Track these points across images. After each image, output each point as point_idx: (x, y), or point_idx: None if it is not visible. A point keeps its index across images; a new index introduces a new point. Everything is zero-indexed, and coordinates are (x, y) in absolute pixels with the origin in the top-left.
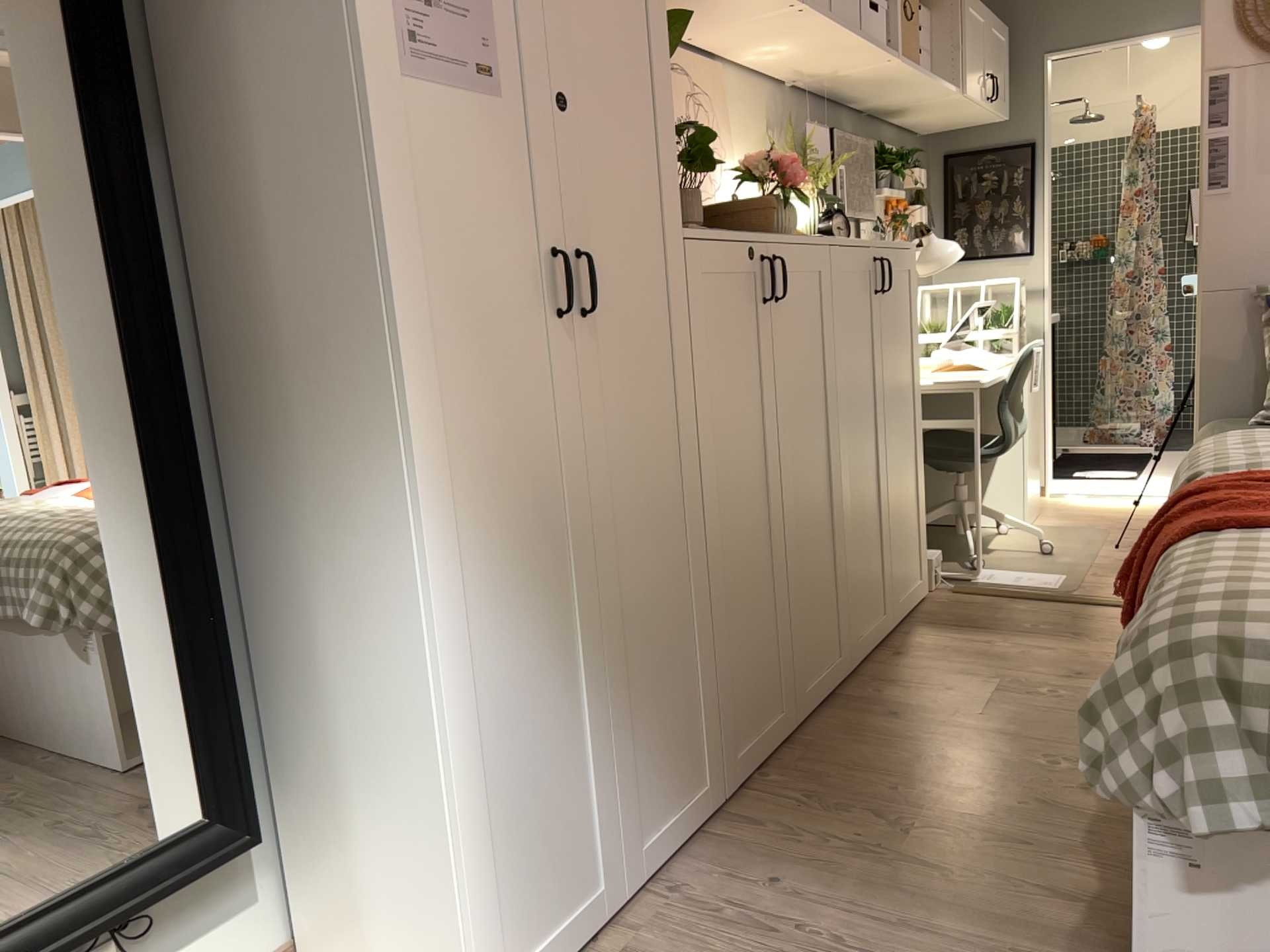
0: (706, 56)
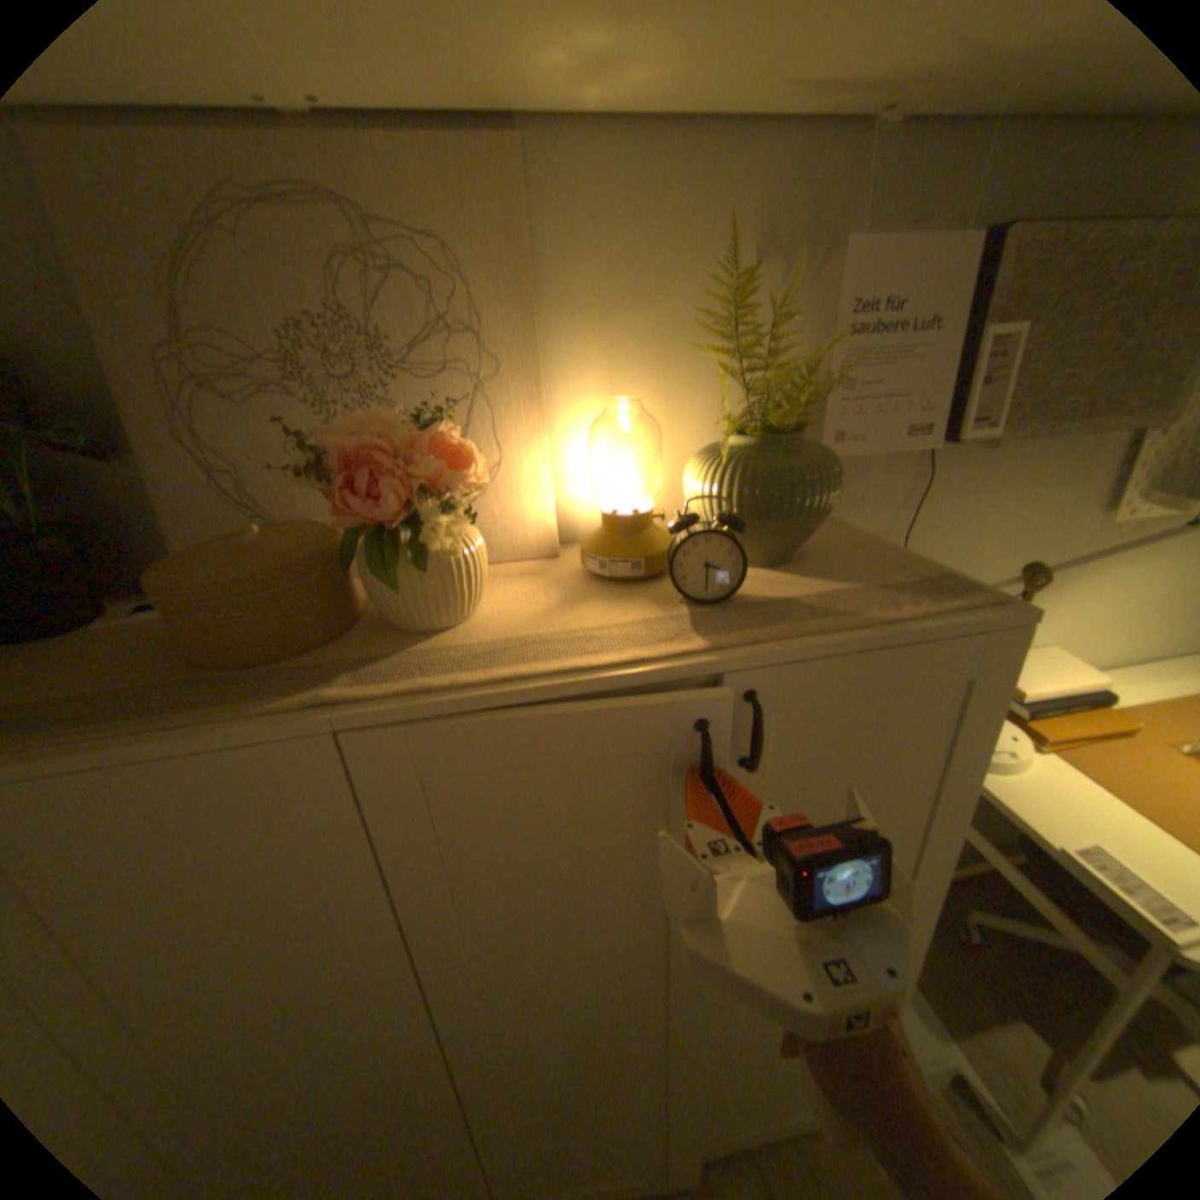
0: (486, 119)
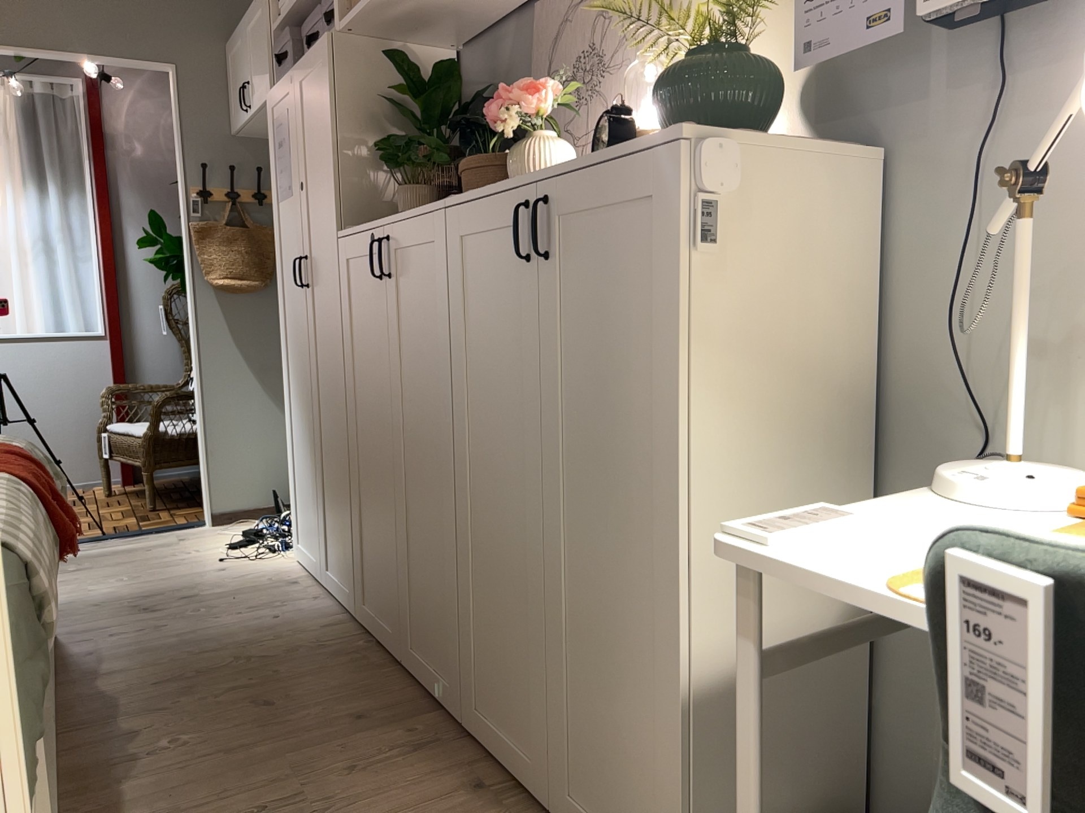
0: None
